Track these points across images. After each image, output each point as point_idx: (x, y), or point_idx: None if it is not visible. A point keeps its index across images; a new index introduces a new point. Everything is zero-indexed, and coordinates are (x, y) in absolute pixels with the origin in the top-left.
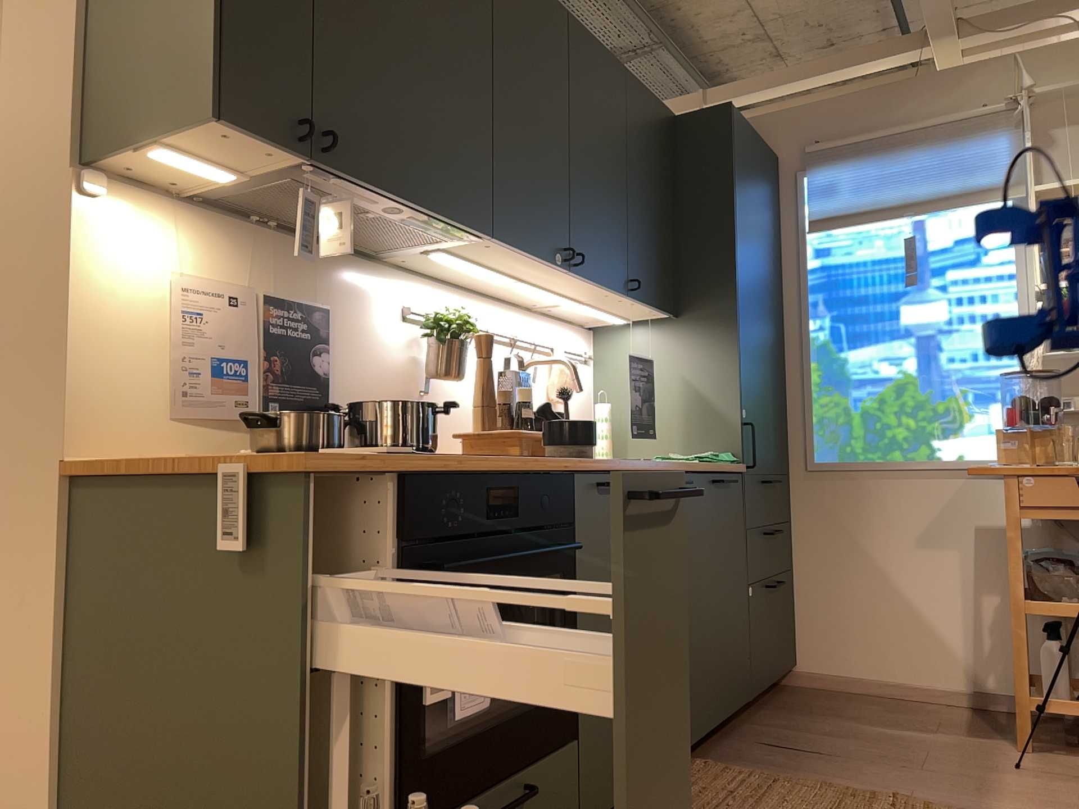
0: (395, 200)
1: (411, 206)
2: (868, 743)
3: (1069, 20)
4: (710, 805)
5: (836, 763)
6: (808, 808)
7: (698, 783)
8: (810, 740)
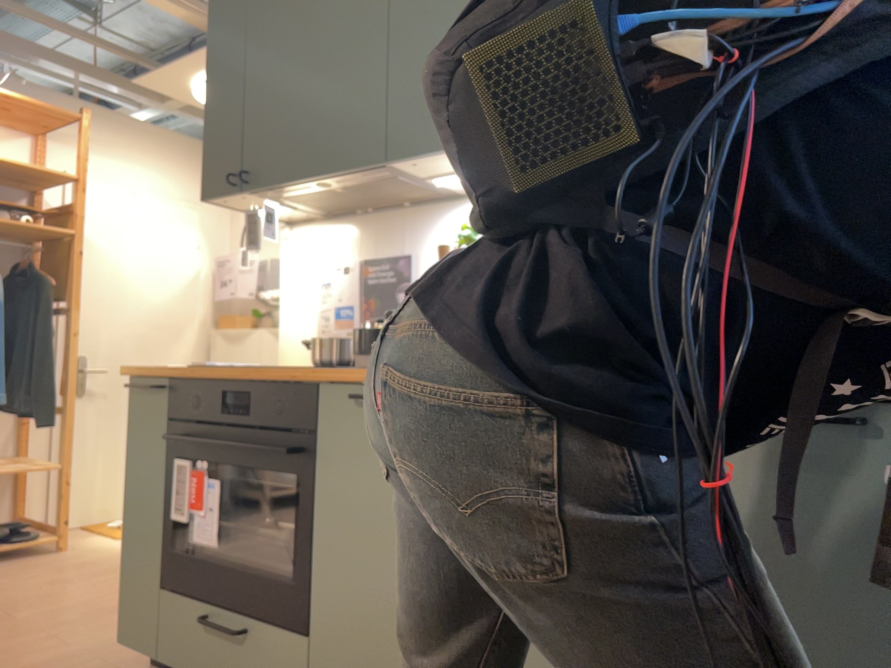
0: (305, 182)
1: (316, 180)
2: None
3: None
4: None
5: None
6: None
7: None
8: None
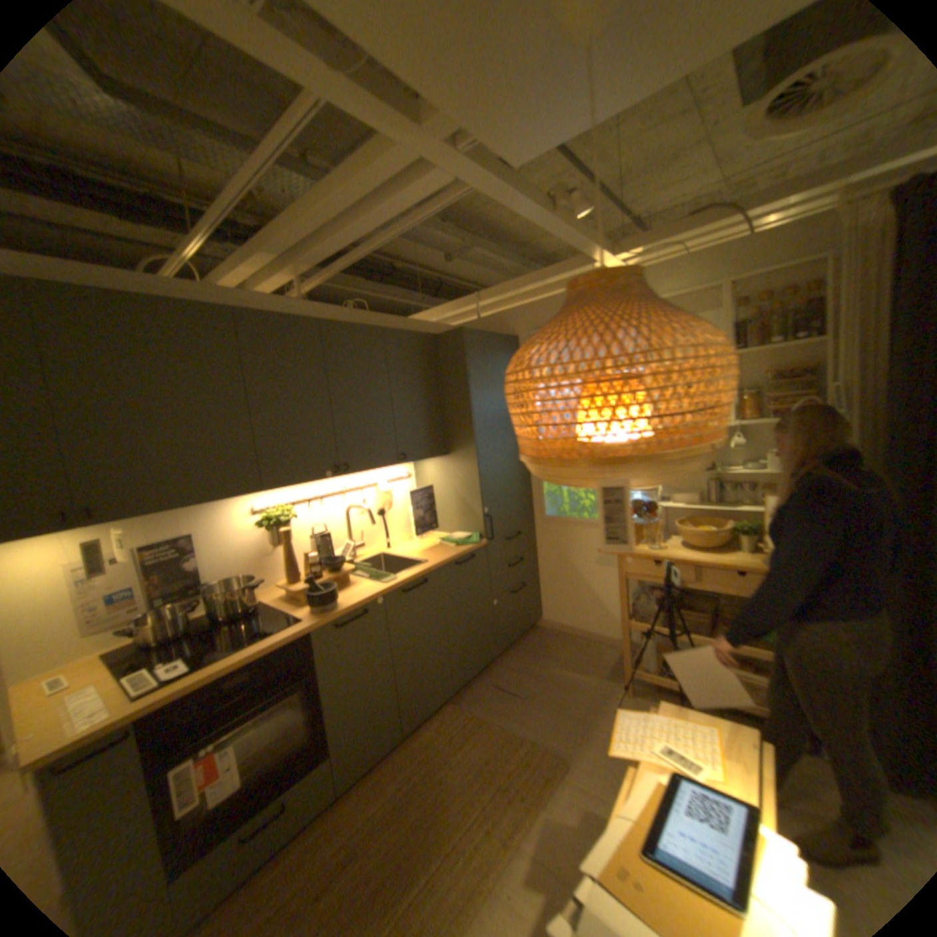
0: (170, 510)
1: (185, 507)
2: (548, 688)
3: (677, 244)
4: (434, 752)
5: (521, 709)
6: (480, 757)
7: (439, 731)
8: (520, 685)
